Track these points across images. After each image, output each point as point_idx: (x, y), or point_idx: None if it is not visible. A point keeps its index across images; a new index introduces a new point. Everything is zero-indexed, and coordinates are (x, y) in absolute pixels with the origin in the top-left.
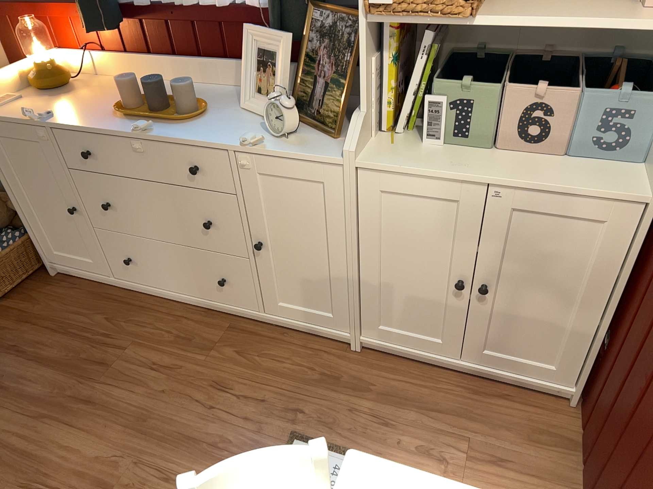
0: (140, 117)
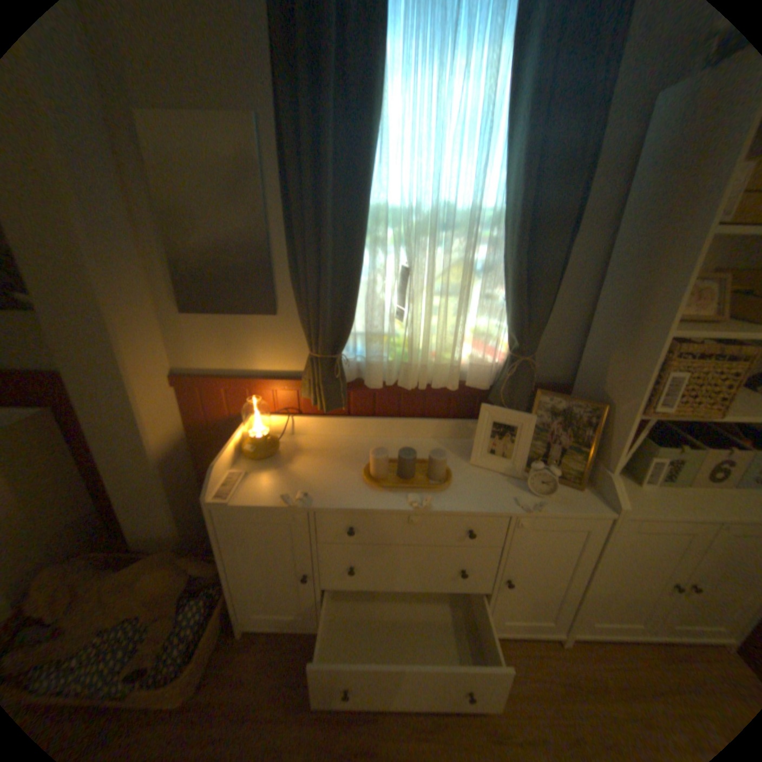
0: (397, 488)
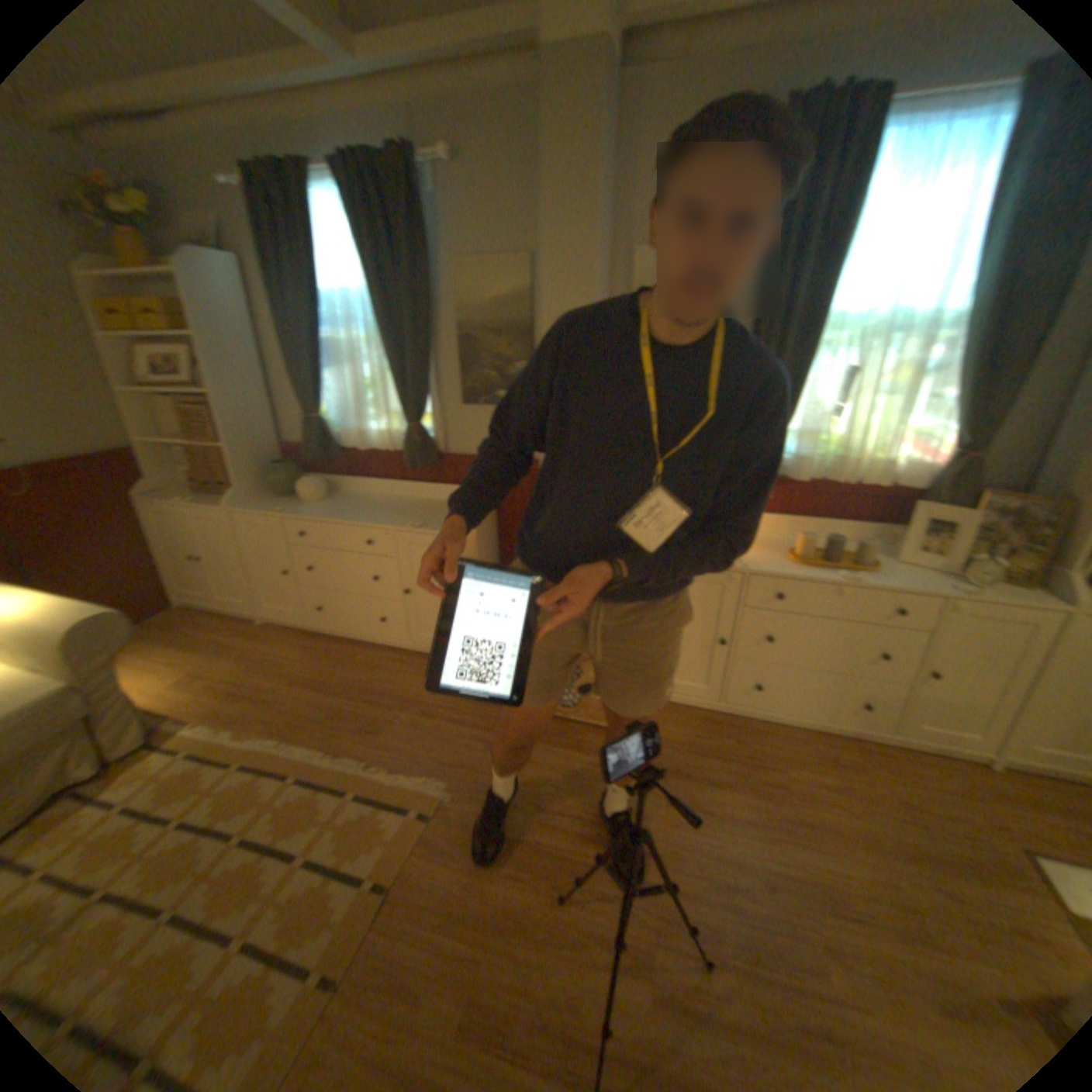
0: (824, 569)
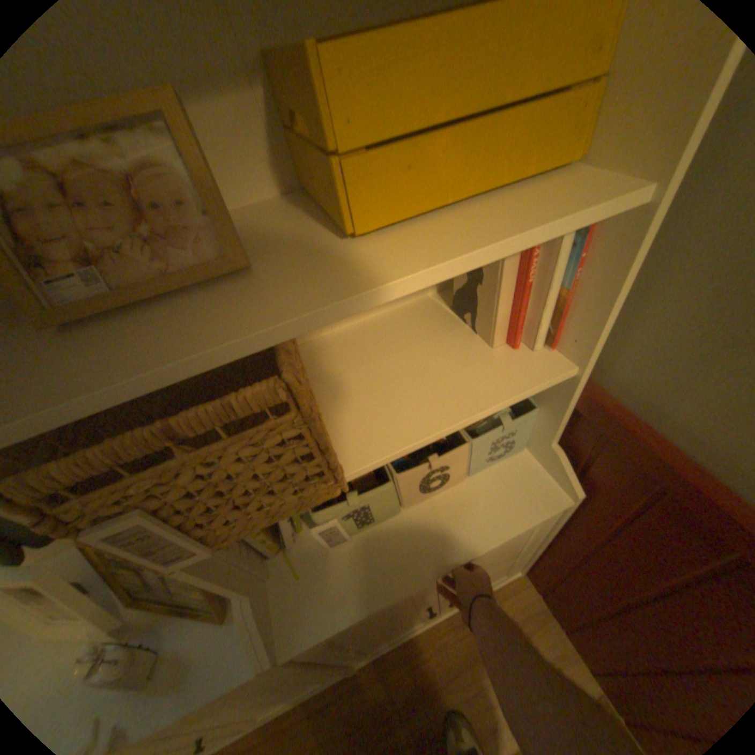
0: None
